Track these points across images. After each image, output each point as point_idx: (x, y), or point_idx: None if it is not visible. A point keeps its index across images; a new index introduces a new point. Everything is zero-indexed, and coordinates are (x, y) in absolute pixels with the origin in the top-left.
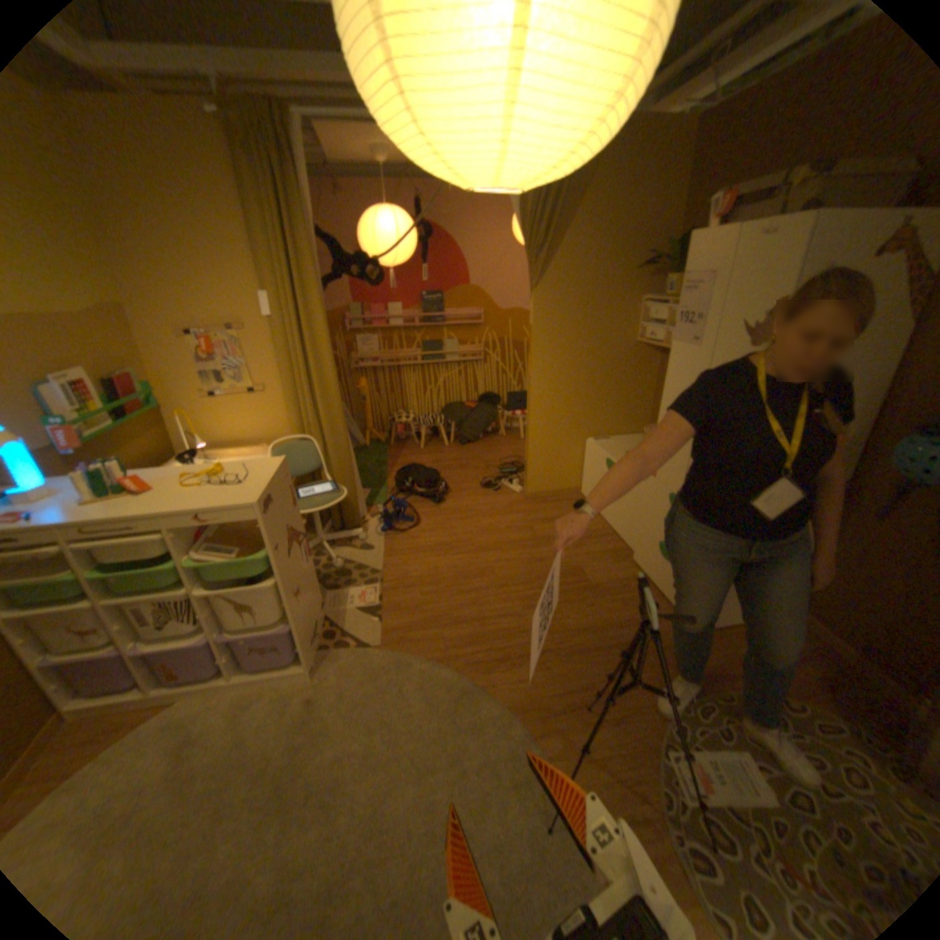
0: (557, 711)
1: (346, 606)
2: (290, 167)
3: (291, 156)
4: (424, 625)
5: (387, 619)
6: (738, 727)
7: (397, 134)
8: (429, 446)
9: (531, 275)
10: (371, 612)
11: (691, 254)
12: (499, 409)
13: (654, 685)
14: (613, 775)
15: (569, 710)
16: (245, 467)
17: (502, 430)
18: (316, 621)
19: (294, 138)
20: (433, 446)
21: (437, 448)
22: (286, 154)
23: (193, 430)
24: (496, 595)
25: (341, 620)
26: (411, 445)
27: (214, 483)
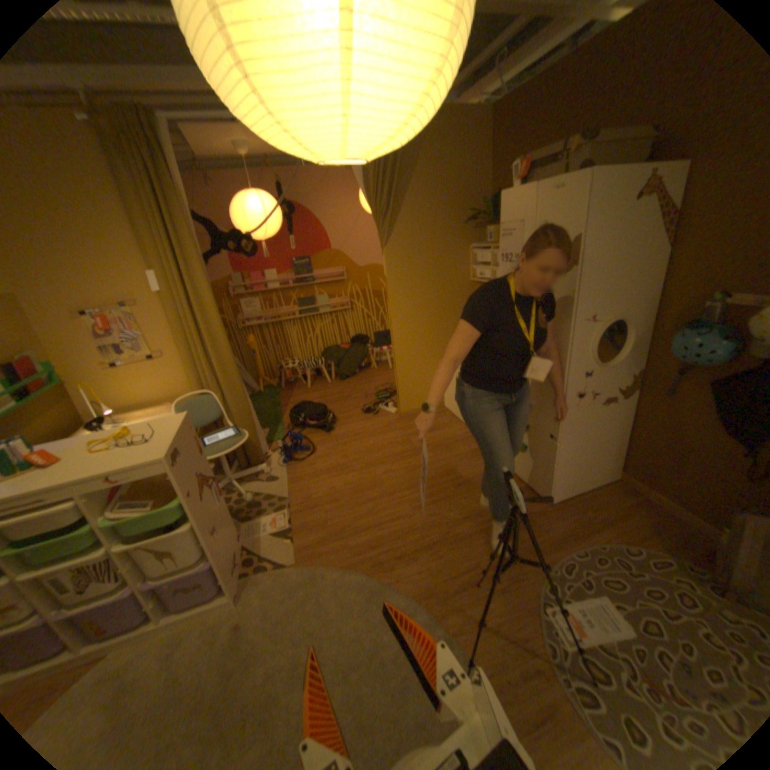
0: (452, 593)
1: (259, 534)
2: (163, 162)
3: (163, 154)
4: (330, 539)
5: (298, 539)
6: (595, 577)
7: (250, 120)
8: (315, 385)
9: (381, 237)
10: (282, 536)
11: (502, 210)
12: (369, 347)
13: (525, 555)
14: (506, 639)
15: (462, 590)
16: (150, 426)
17: (373, 364)
18: (234, 553)
19: (164, 139)
20: (318, 385)
21: (322, 385)
22: (158, 152)
23: (98, 399)
24: (388, 502)
25: (256, 547)
26: (299, 386)
27: (122, 445)
